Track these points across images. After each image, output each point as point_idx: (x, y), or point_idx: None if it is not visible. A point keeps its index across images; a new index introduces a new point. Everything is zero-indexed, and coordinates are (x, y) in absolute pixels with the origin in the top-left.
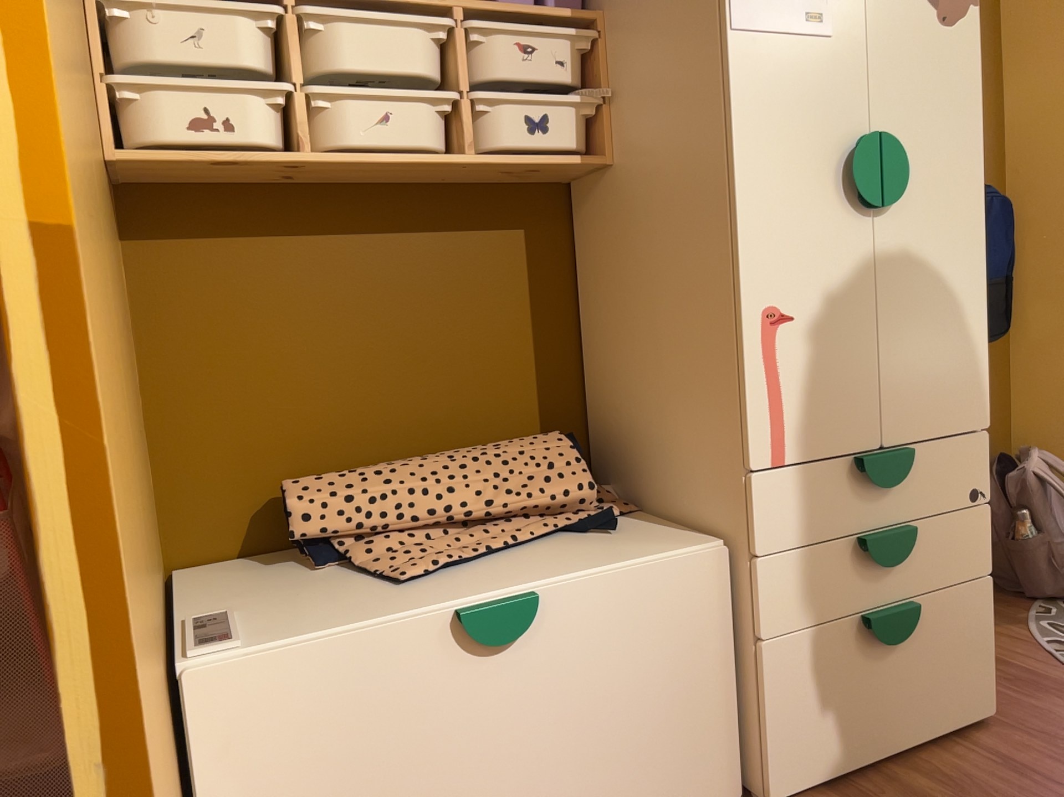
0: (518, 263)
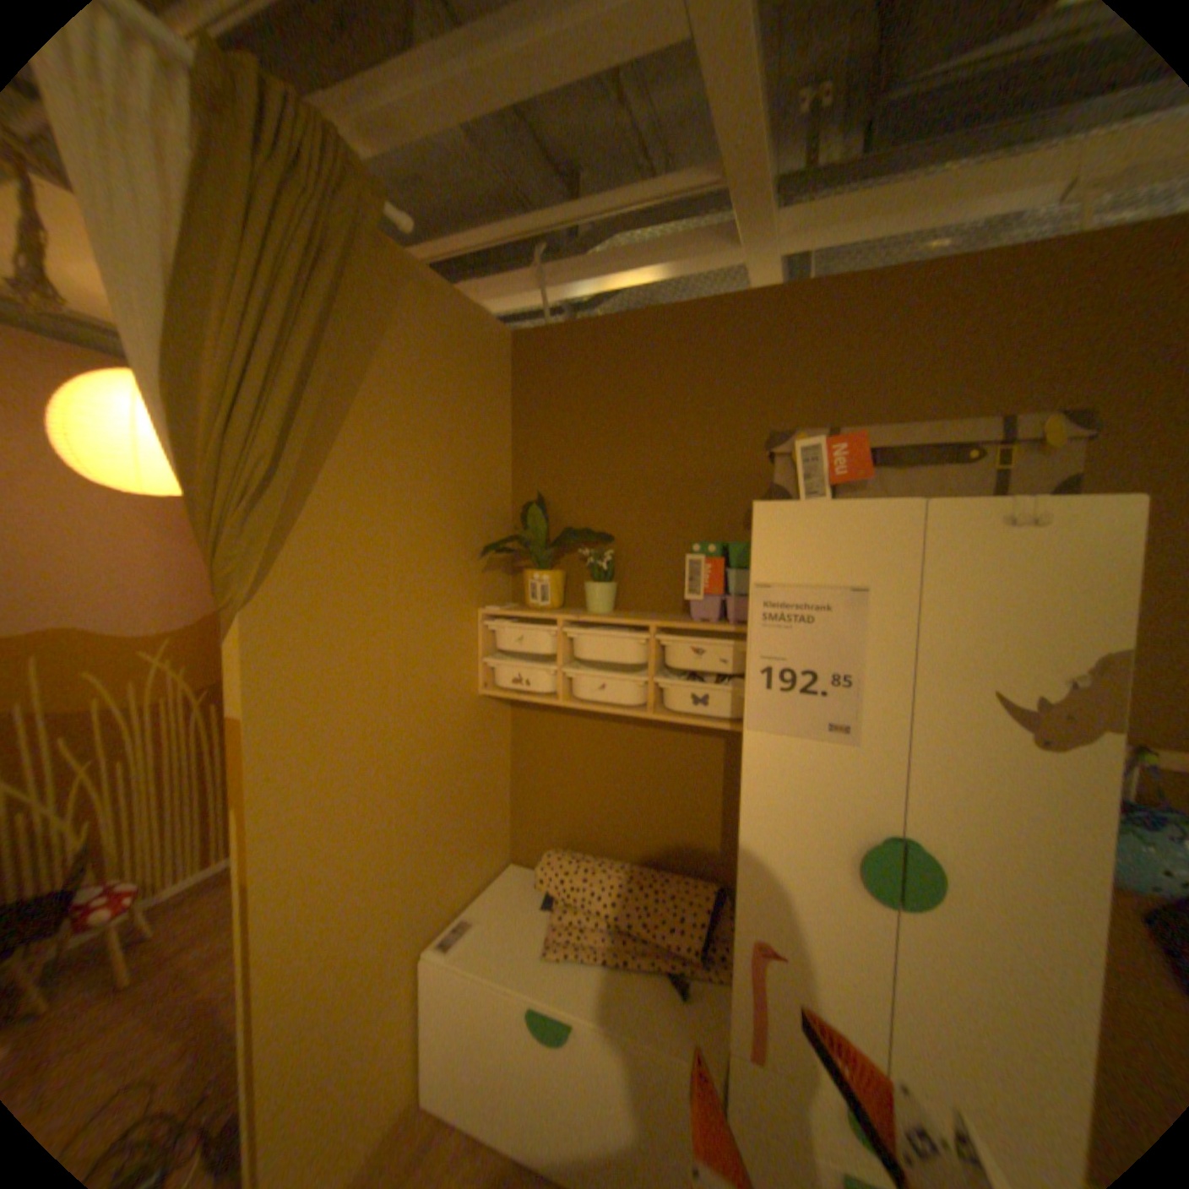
0: (716, 762)
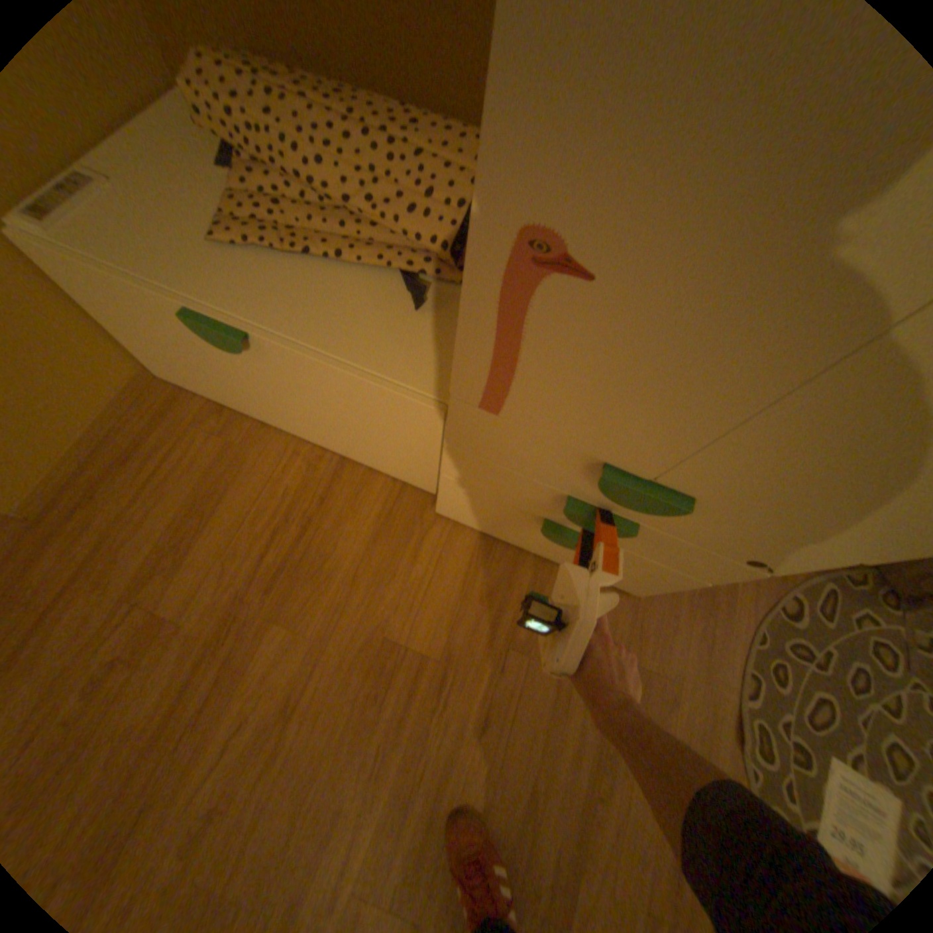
0: None
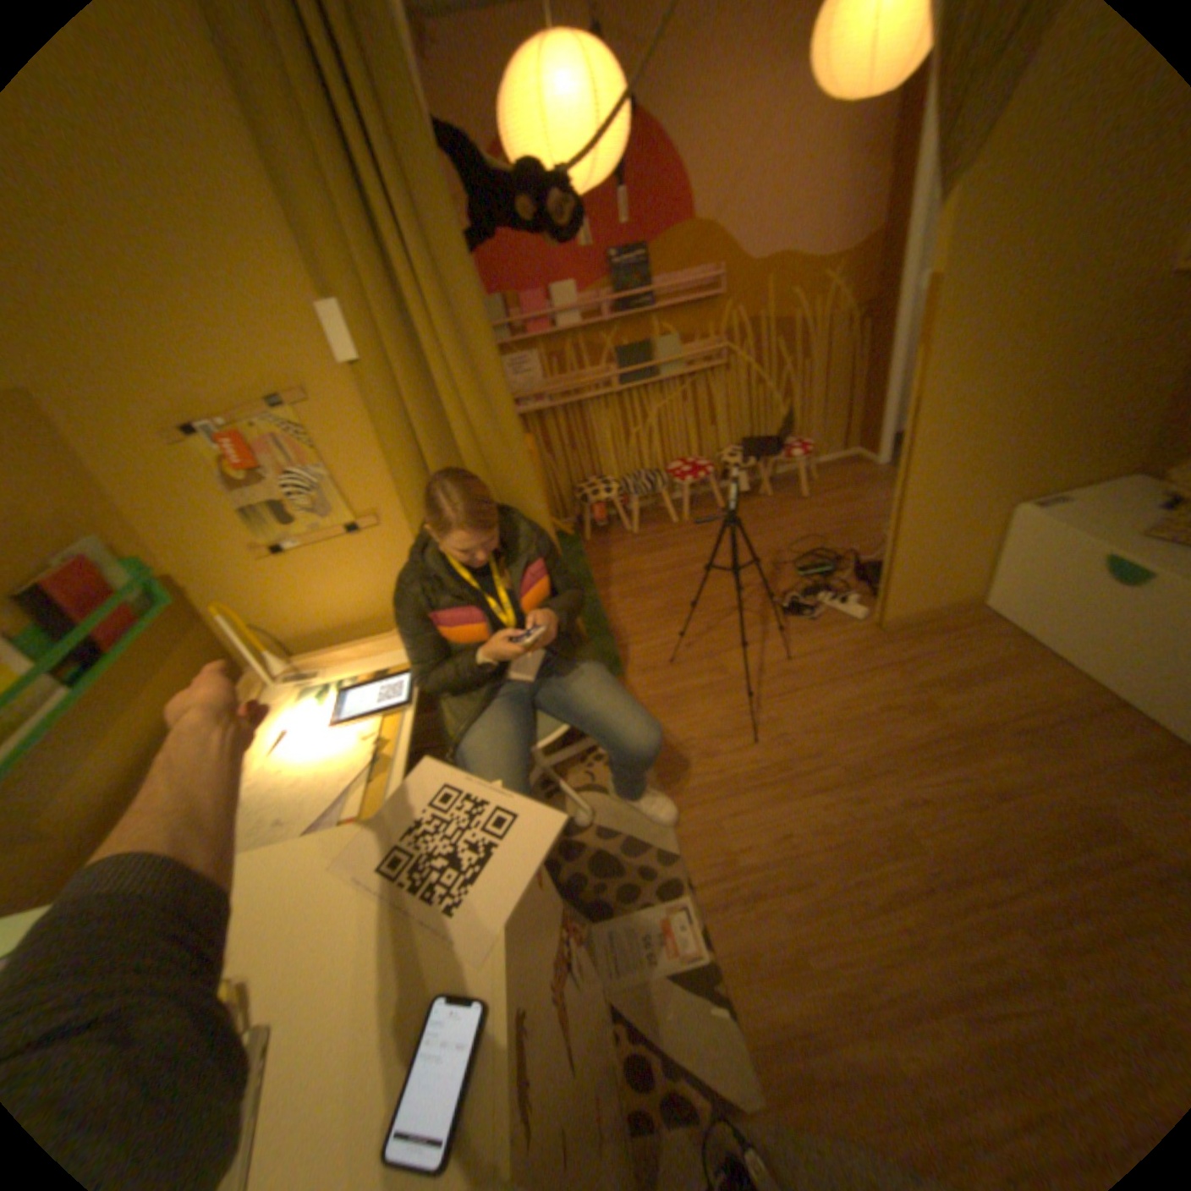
0: None
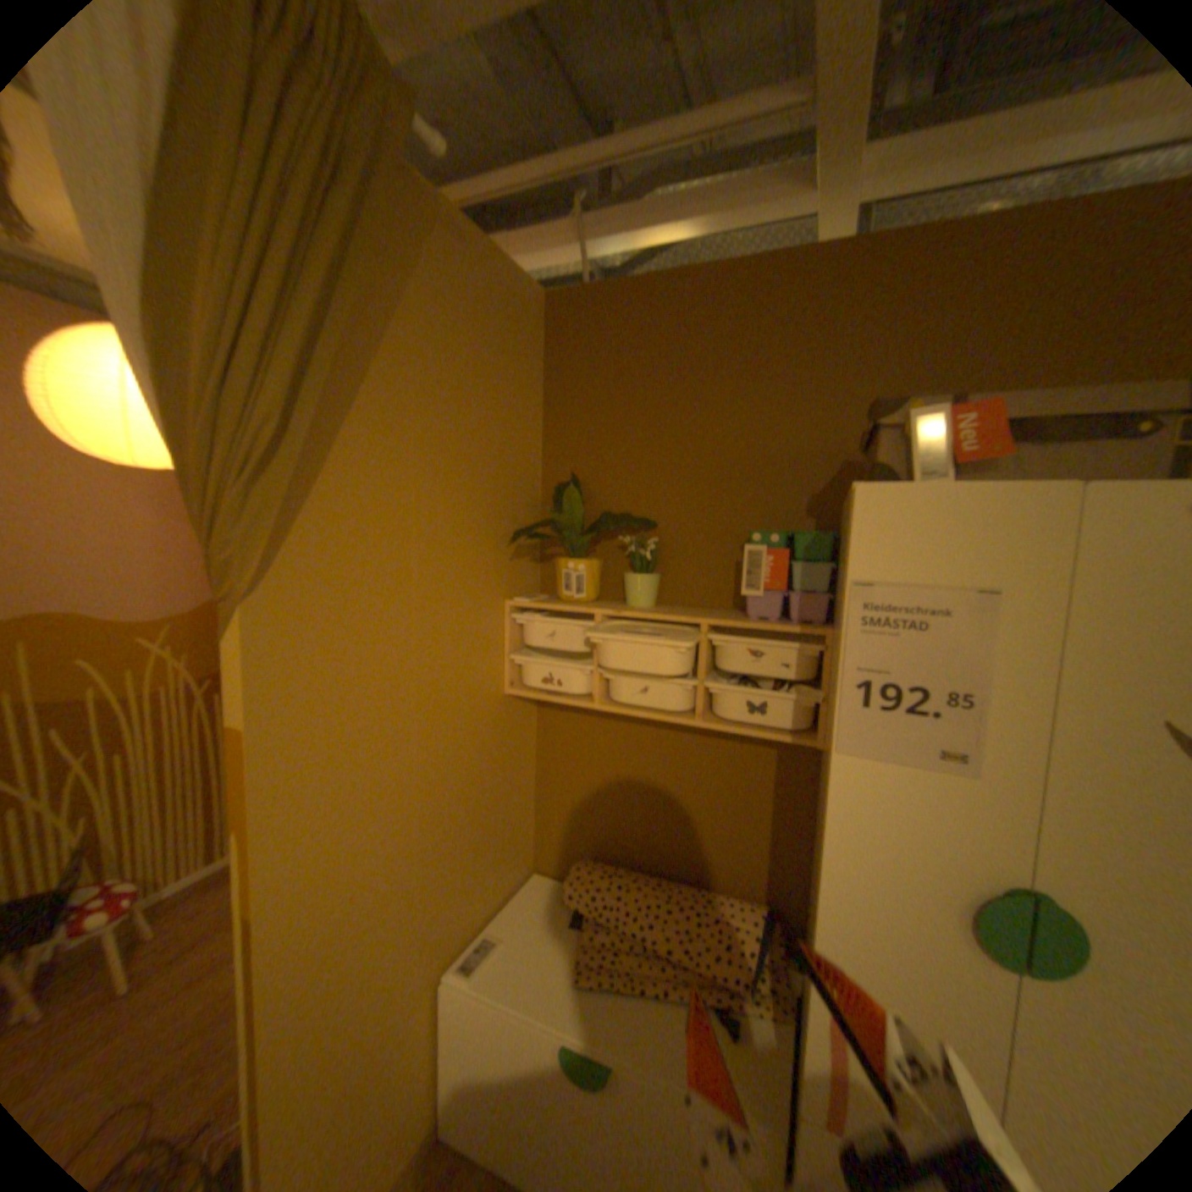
0: (766, 774)
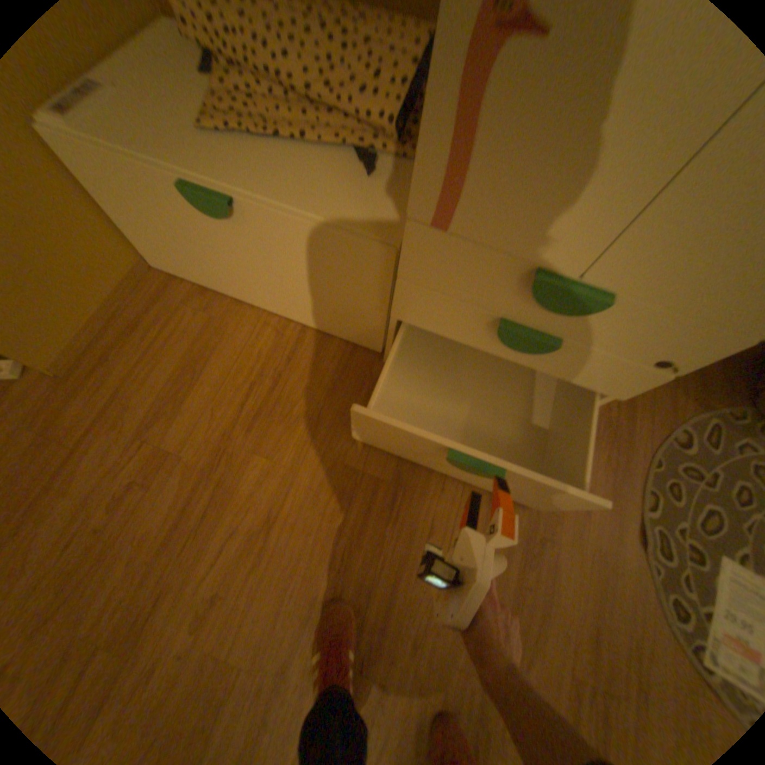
0: None
